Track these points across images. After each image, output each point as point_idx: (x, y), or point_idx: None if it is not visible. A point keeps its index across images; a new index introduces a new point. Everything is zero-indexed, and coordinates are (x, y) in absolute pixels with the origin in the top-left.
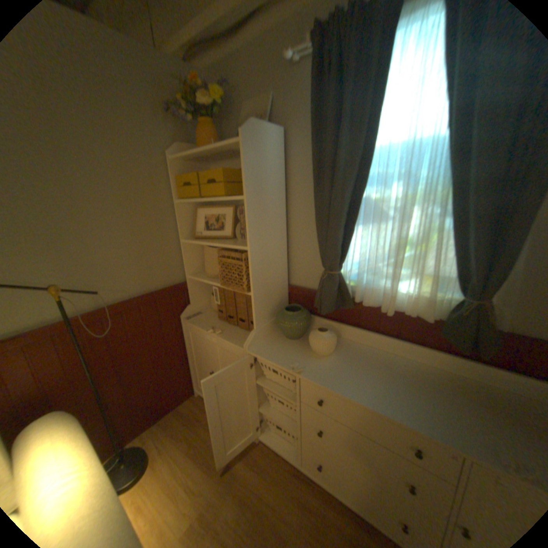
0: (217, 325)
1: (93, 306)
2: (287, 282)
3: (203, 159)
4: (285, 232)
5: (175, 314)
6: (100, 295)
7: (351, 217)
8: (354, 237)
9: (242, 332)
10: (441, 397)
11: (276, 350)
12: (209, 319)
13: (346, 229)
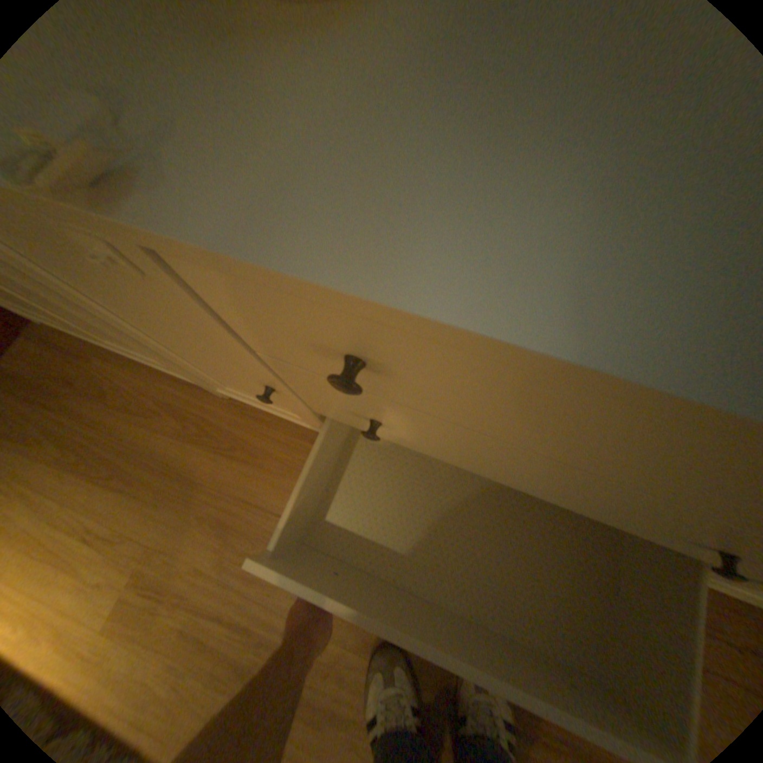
0: None
1: None
2: None
3: None
4: None
5: None
6: None
7: None
8: None
9: None
10: None
11: None
12: None
13: None
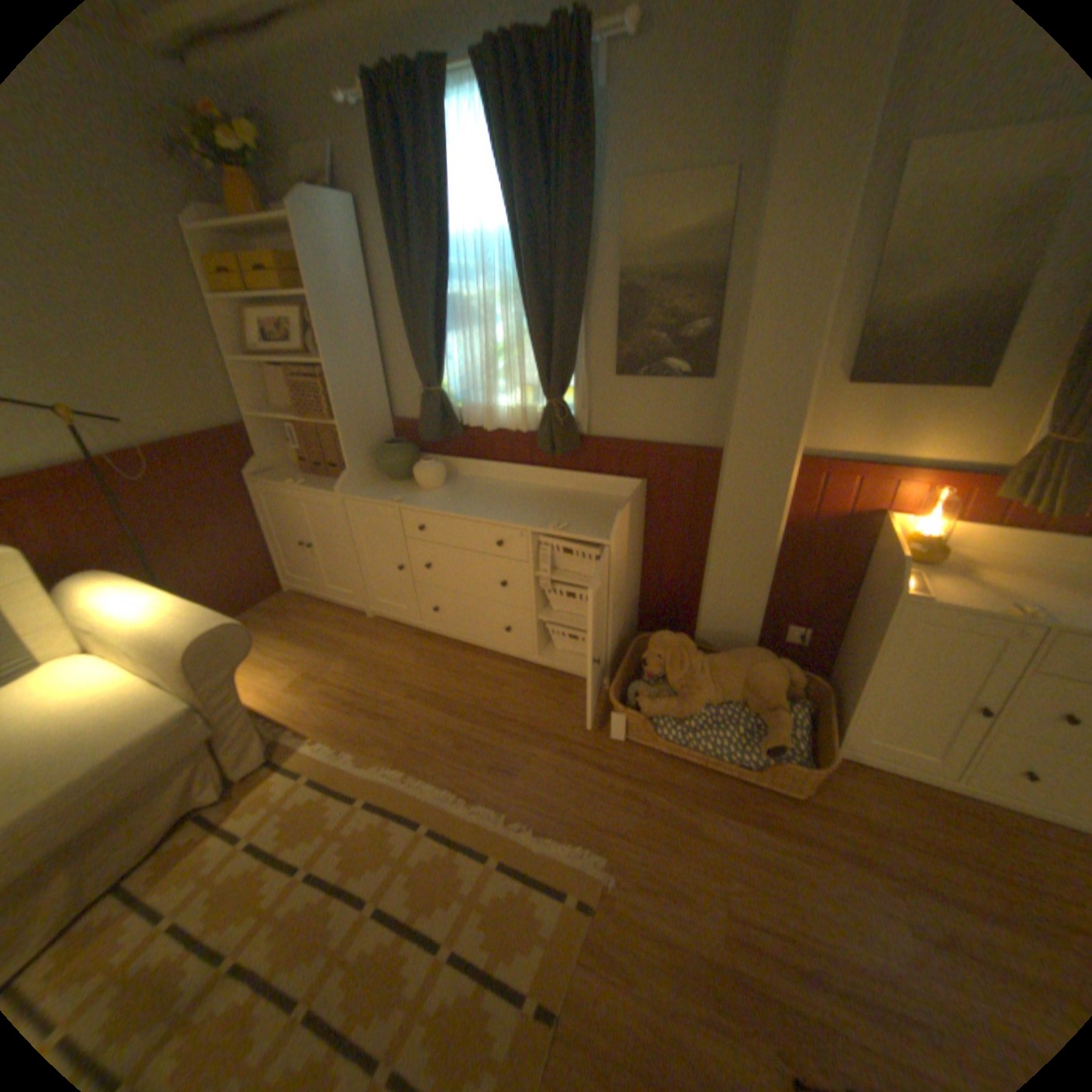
0: (299, 479)
1: (111, 447)
2: (388, 415)
3: (241, 234)
4: (375, 344)
5: (233, 470)
6: (119, 433)
7: (442, 322)
8: (447, 346)
9: (334, 482)
10: (531, 504)
11: (375, 492)
12: (287, 475)
13: (435, 335)
